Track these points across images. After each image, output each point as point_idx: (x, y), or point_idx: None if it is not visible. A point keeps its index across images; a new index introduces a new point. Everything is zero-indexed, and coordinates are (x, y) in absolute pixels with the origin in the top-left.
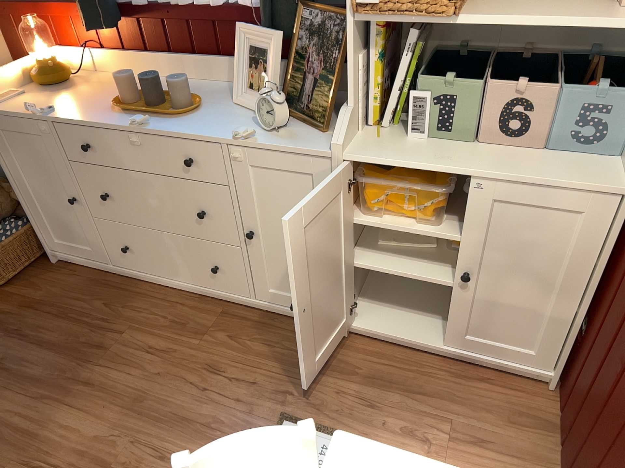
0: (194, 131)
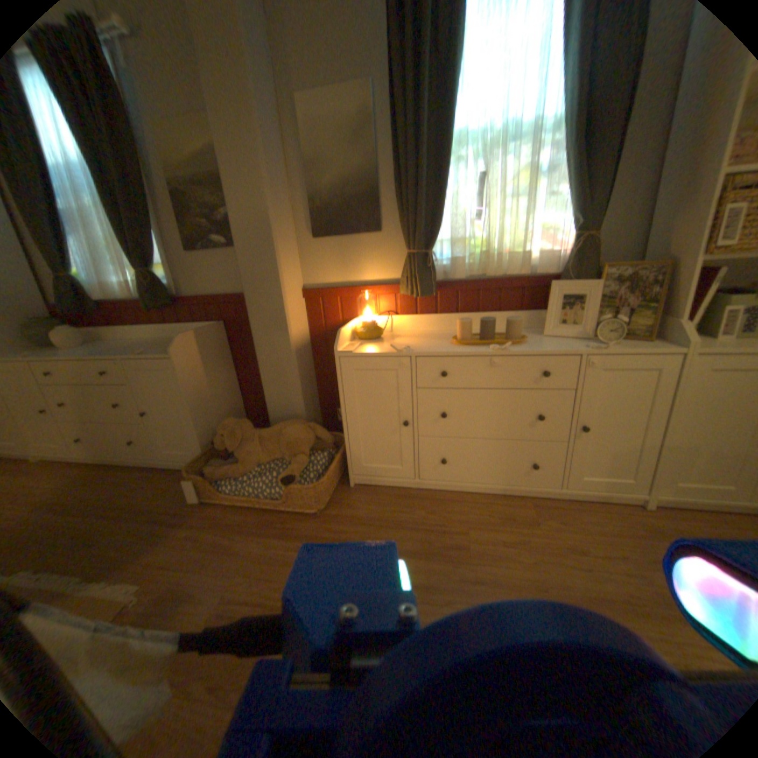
0: (546, 348)
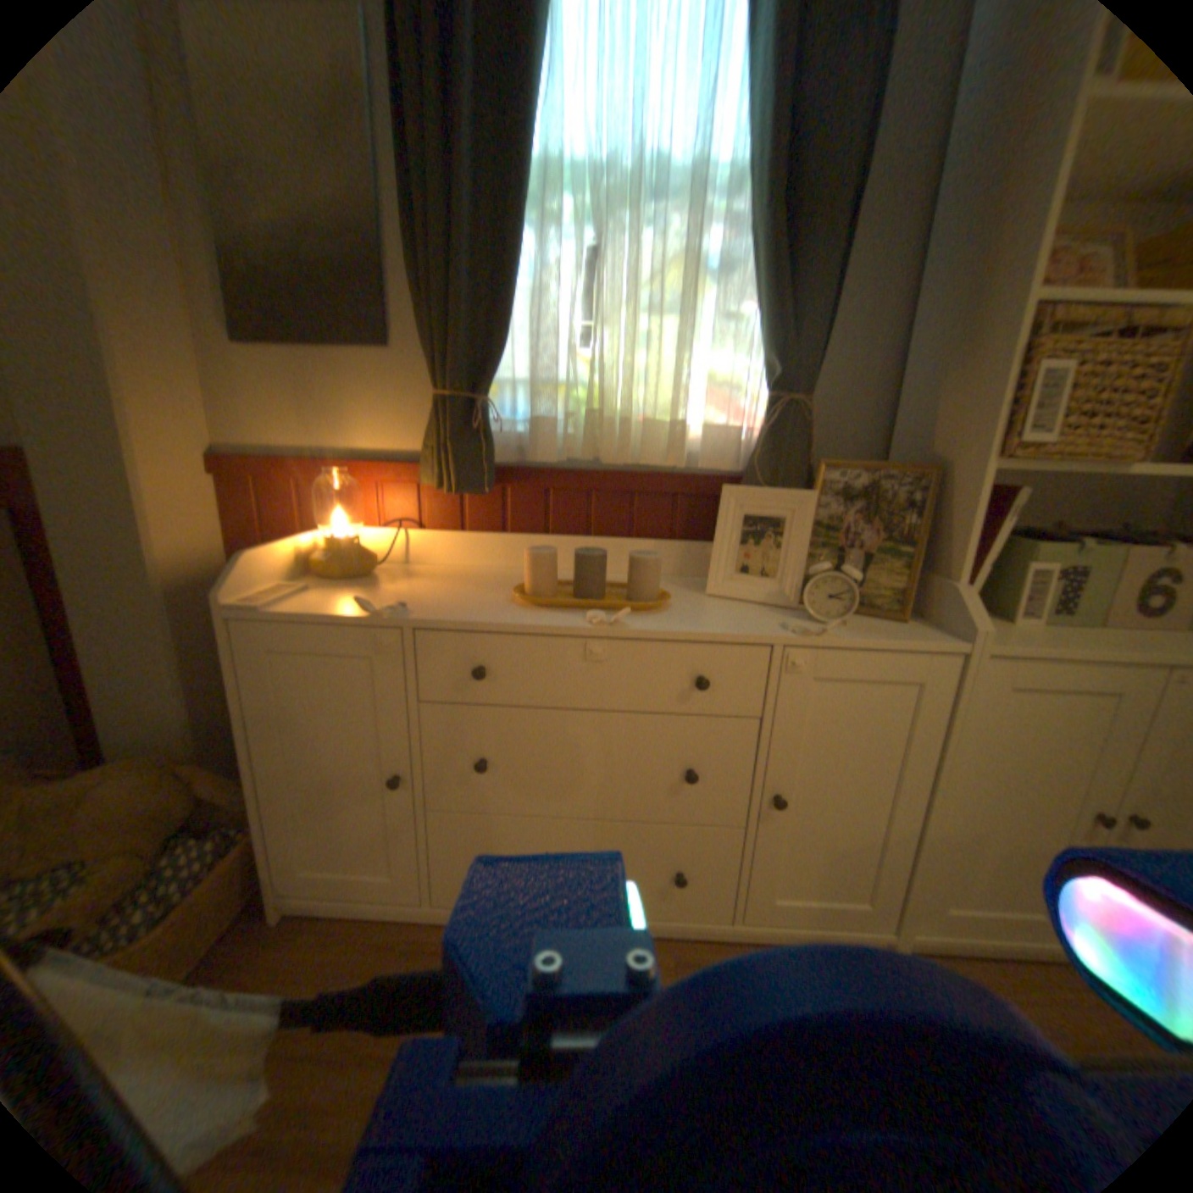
0: (705, 626)
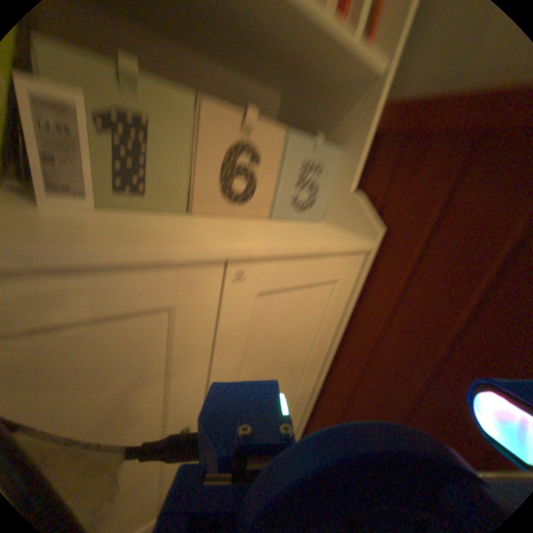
0: None
